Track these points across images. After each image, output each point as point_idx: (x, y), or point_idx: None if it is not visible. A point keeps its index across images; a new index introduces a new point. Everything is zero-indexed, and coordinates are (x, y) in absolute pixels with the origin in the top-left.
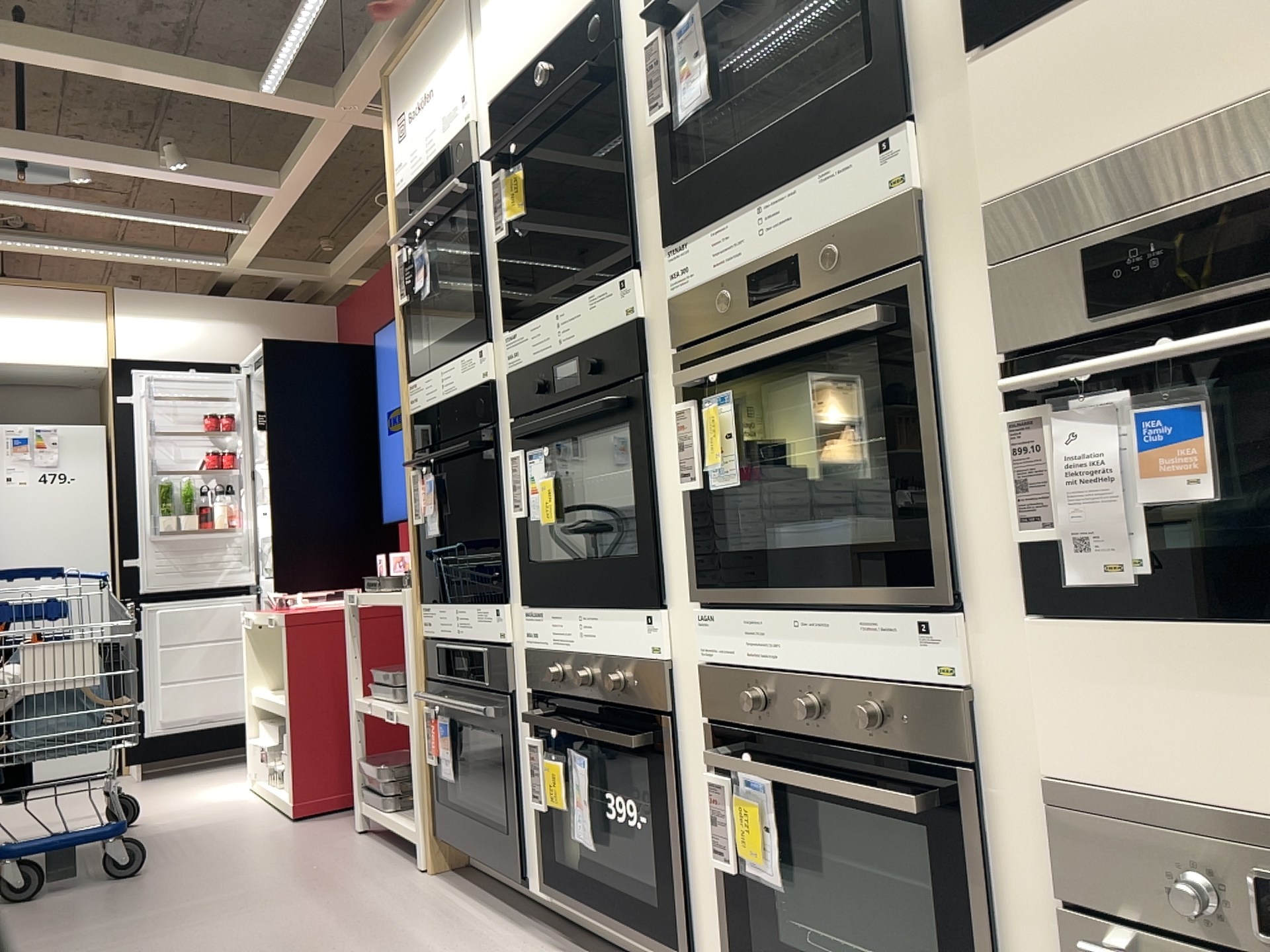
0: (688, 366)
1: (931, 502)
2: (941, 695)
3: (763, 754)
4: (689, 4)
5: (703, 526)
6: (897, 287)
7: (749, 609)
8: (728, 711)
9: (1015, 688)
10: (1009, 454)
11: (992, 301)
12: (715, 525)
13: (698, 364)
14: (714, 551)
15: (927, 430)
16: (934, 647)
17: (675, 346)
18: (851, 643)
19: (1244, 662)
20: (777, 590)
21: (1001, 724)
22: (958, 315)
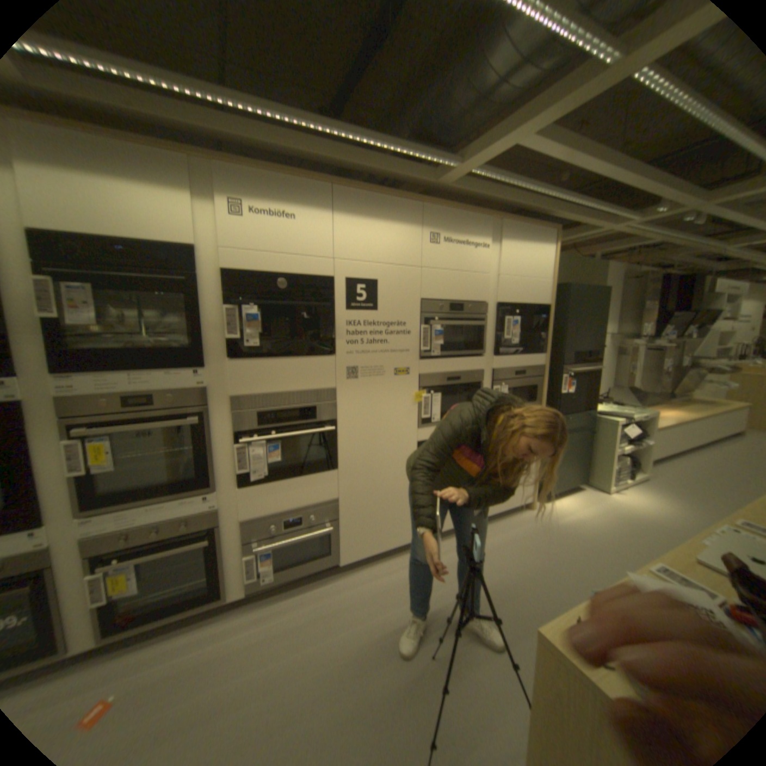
0: (73, 429)
1: (208, 470)
2: (209, 517)
3: (122, 560)
4: (82, 281)
5: (83, 490)
6: (198, 414)
7: (116, 514)
8: (100, 553)
9: (229, 508)
10: (235, 457)
11: (232, 422)
12: (93, 489)
13: (81, 428)
14: (92, 498)
15: (208, 452)
16: (207, 505)
17: (58, 419)
18: (173, 512)
19: (282, 490)
20: (136, 505)
21: (224, 517)
22: (218, 423)
